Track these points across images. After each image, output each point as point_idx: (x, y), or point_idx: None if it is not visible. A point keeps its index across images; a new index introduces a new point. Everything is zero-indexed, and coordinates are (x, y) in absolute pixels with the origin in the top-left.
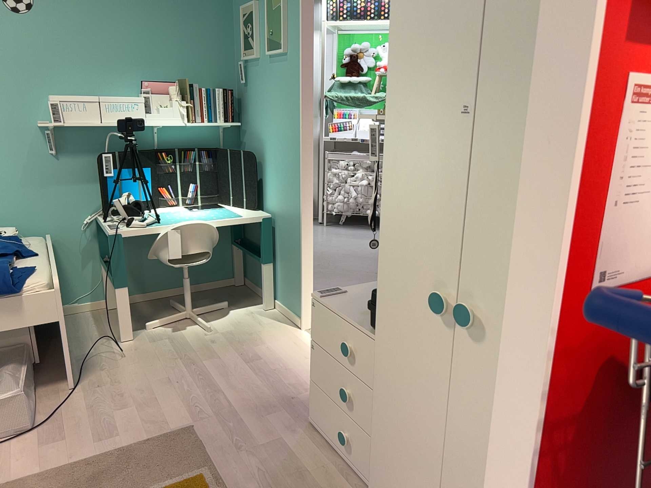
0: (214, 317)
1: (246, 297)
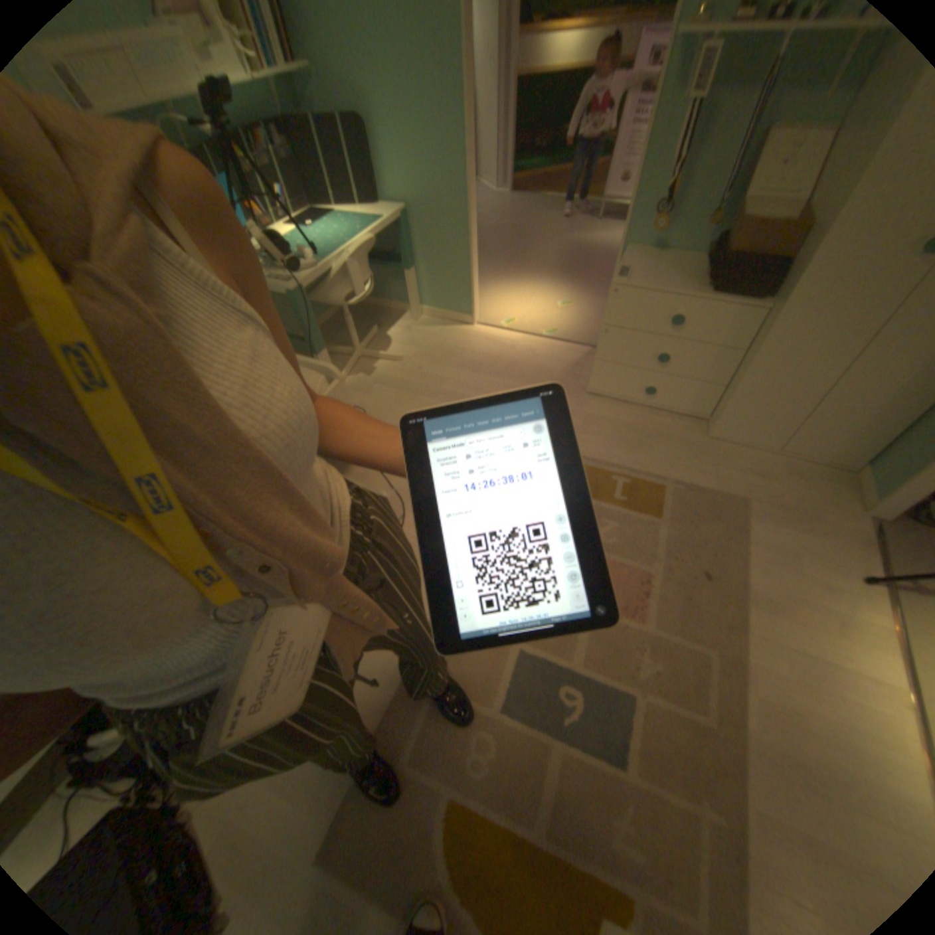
0: (380, 344)
1: (376, 313)
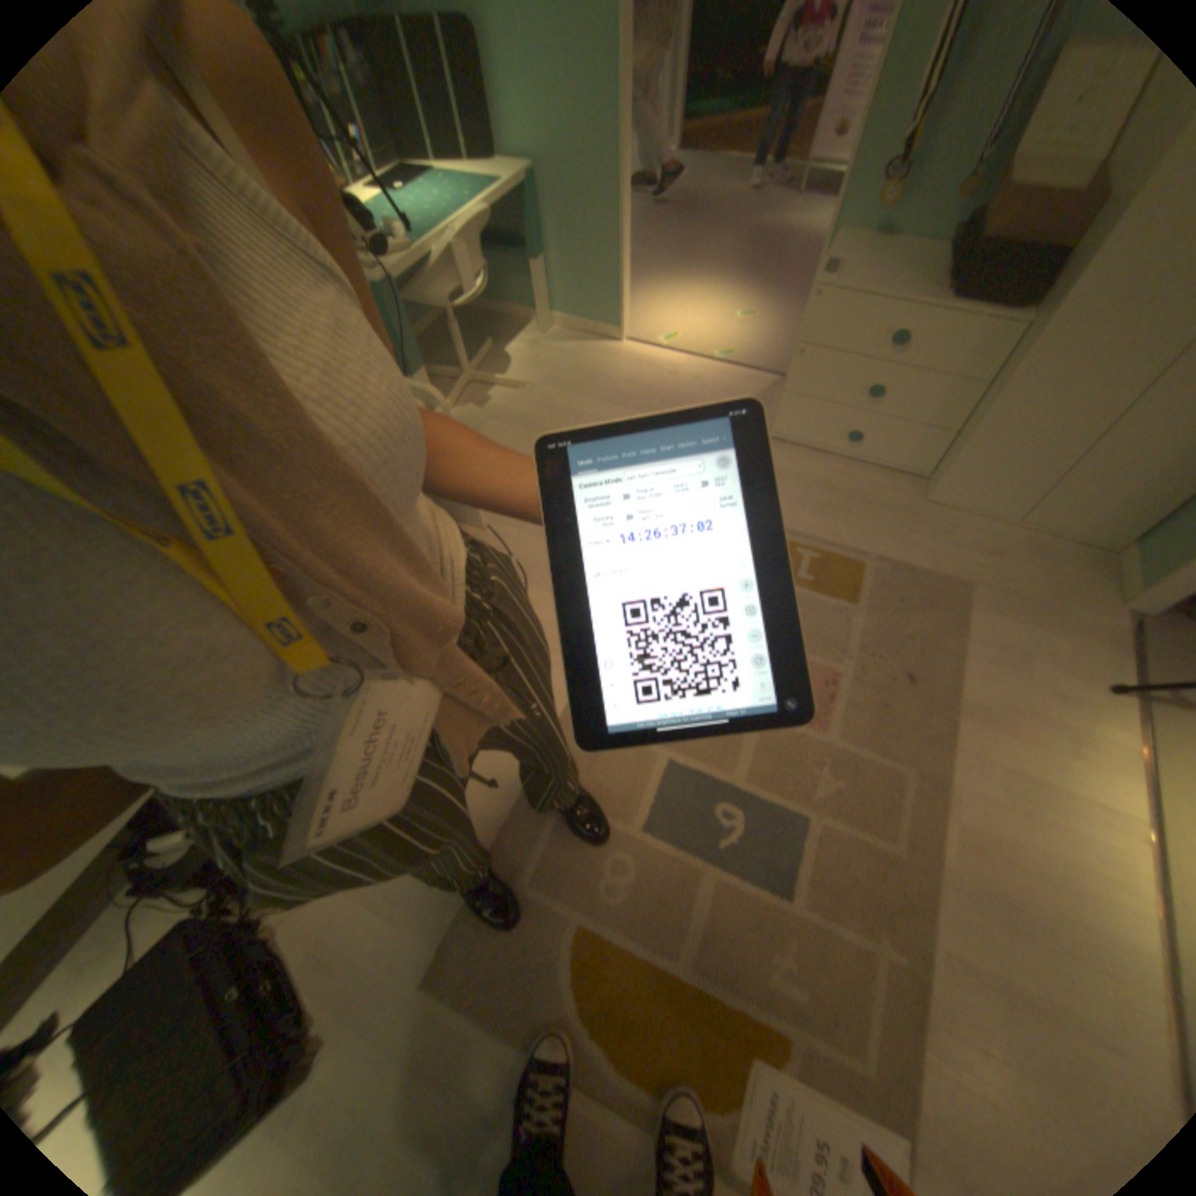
0: (496, 367)
1: (491, 324)
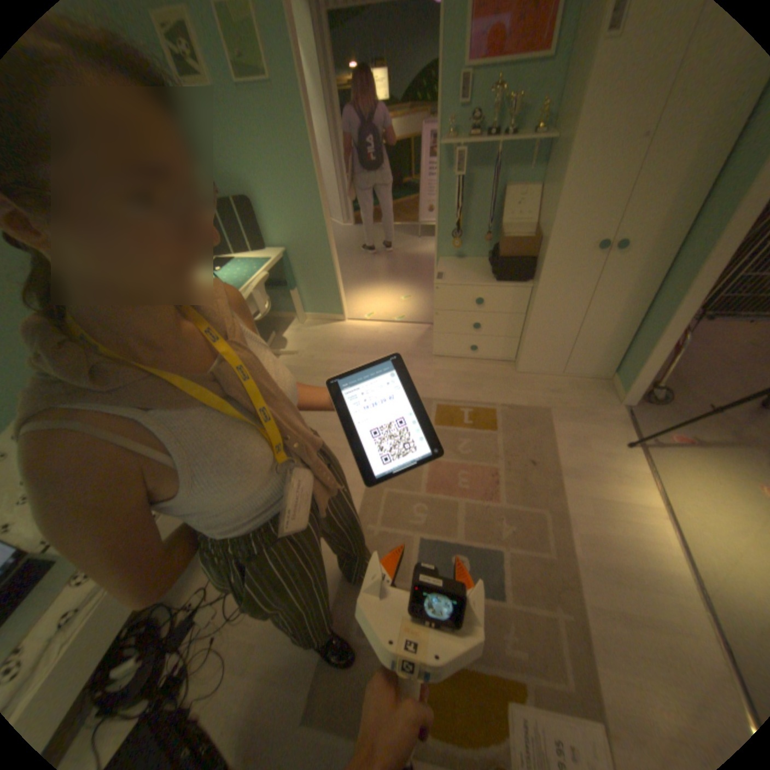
0: (279, 345)
1: (272, 323)
